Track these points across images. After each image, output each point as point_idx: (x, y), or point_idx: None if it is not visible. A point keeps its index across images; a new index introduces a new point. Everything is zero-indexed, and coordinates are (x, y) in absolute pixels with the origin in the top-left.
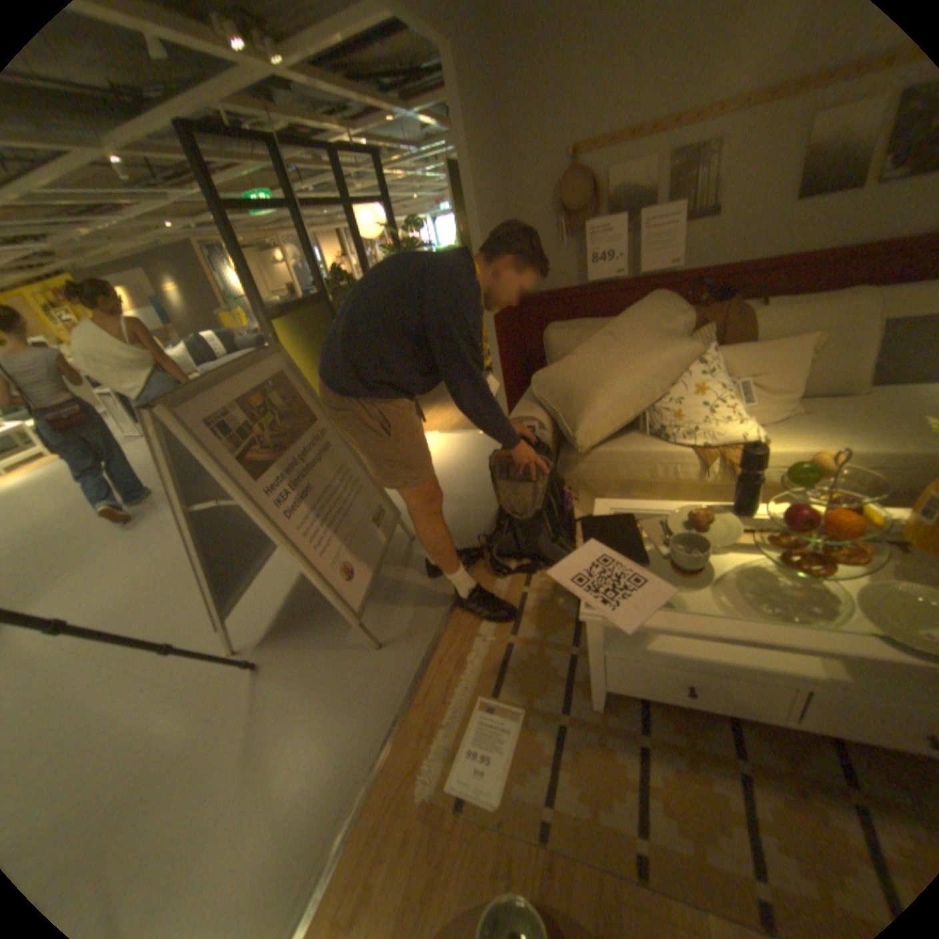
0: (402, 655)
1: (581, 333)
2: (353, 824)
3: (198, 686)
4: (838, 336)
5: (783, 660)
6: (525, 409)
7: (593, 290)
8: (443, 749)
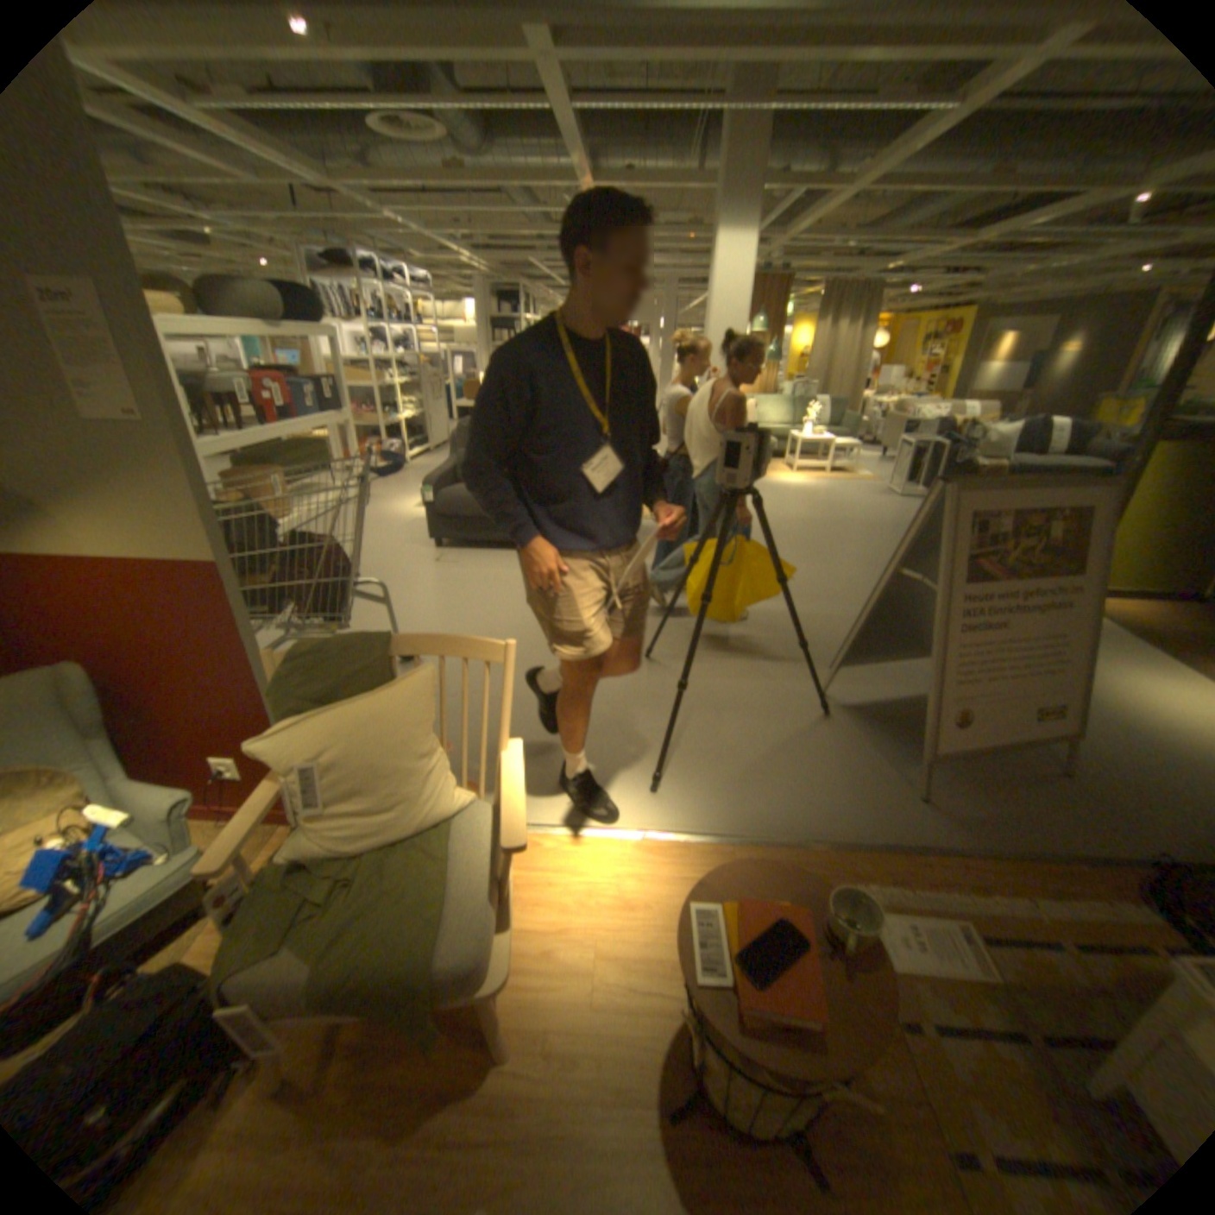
0: (940, 828)
1: None
2: (800, 849)
3: (789, 691)
4: None
5: None
6: None
7: None
8: (898, 903)
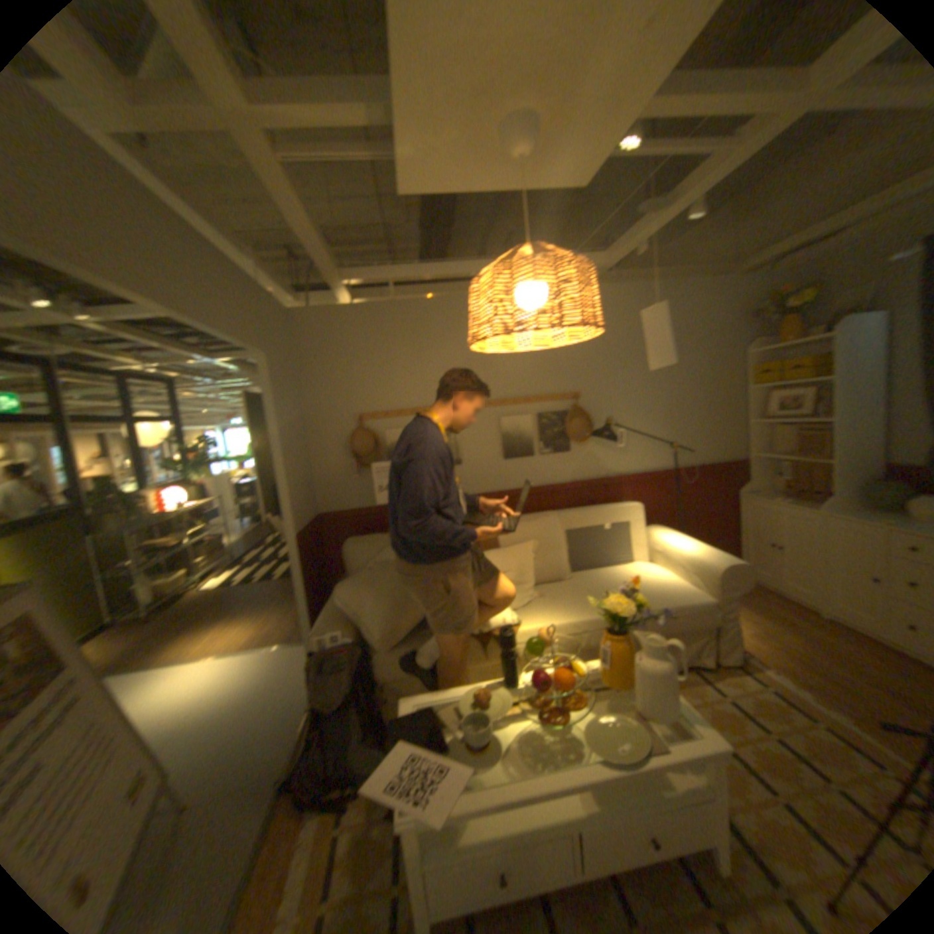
0: None
1: (376, 545)
2: None
3: None
4: (544, 542)
5: (558, 810)
6: (330, 619)
7: (384, 510)
8: None
